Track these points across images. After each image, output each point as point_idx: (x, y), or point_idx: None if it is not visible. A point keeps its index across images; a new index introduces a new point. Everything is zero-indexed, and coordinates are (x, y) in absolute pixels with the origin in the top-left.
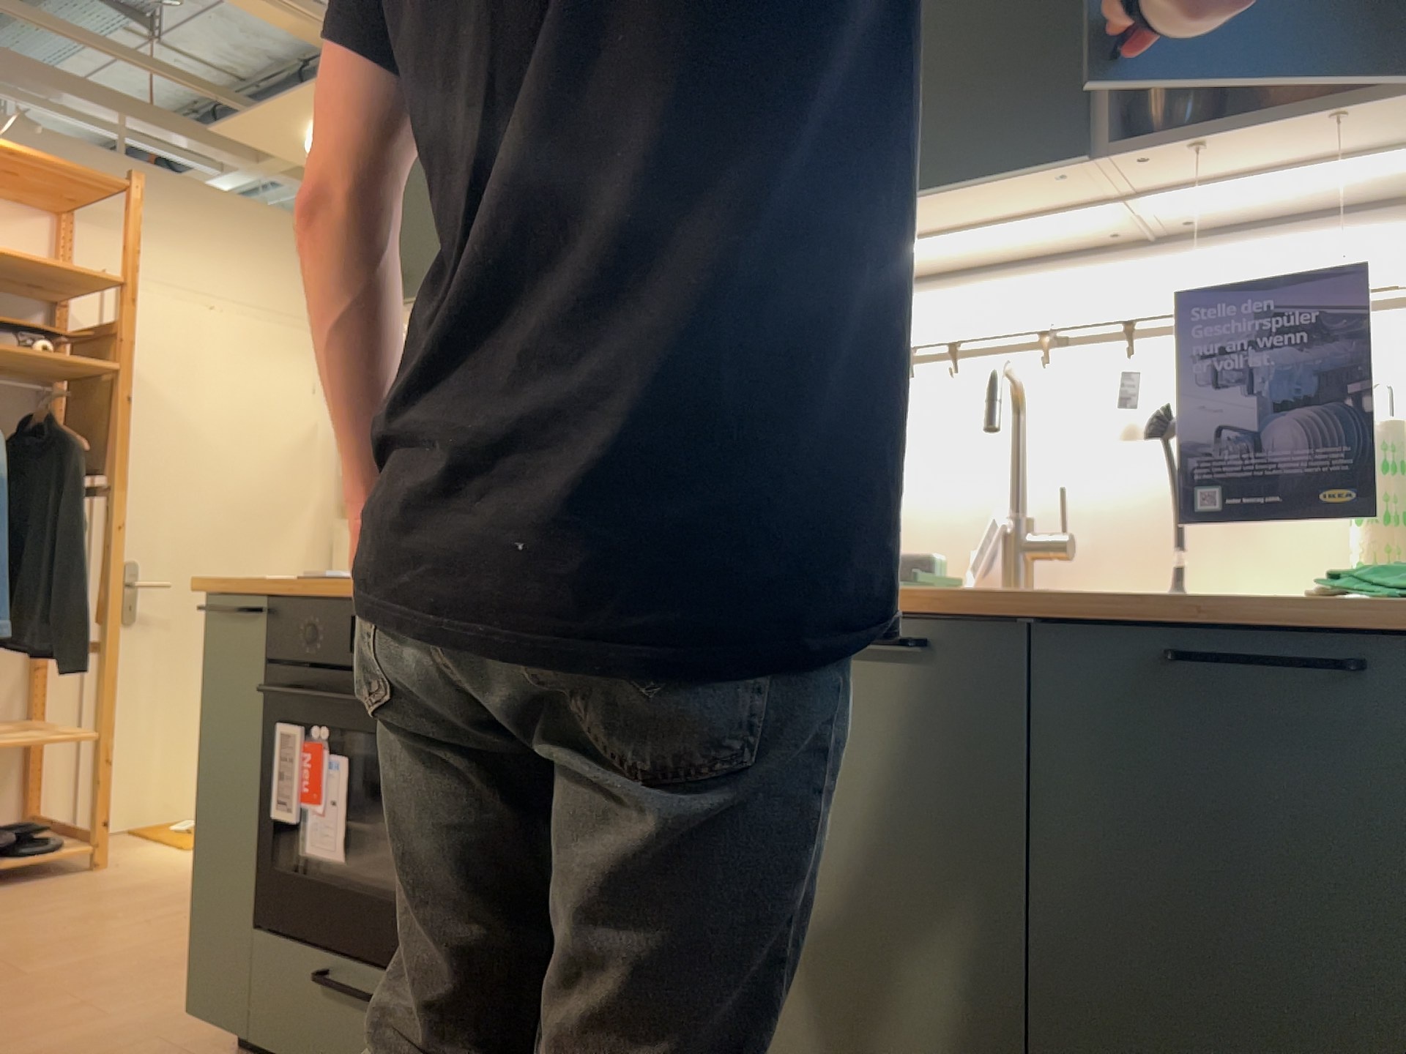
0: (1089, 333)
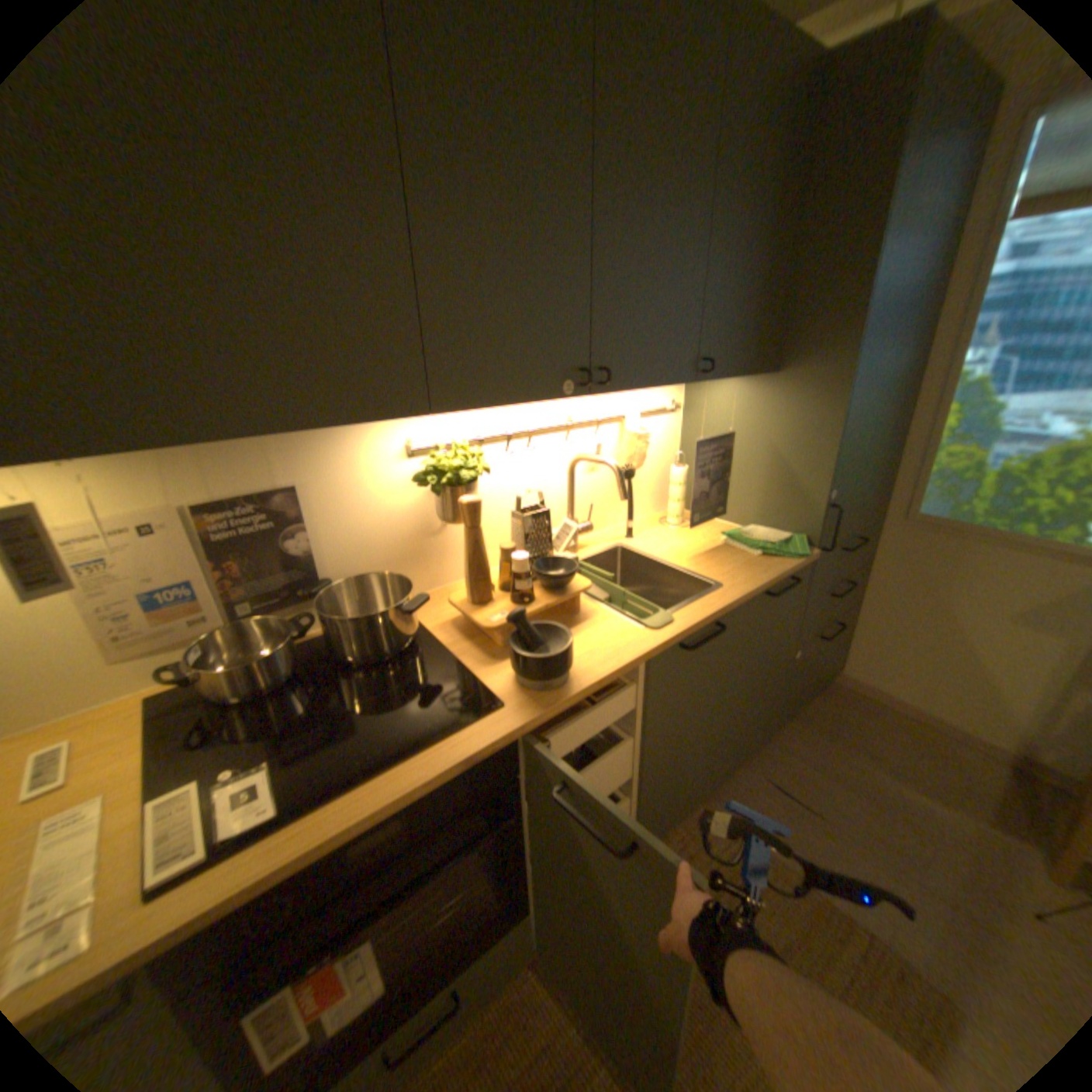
0: (579, 424)
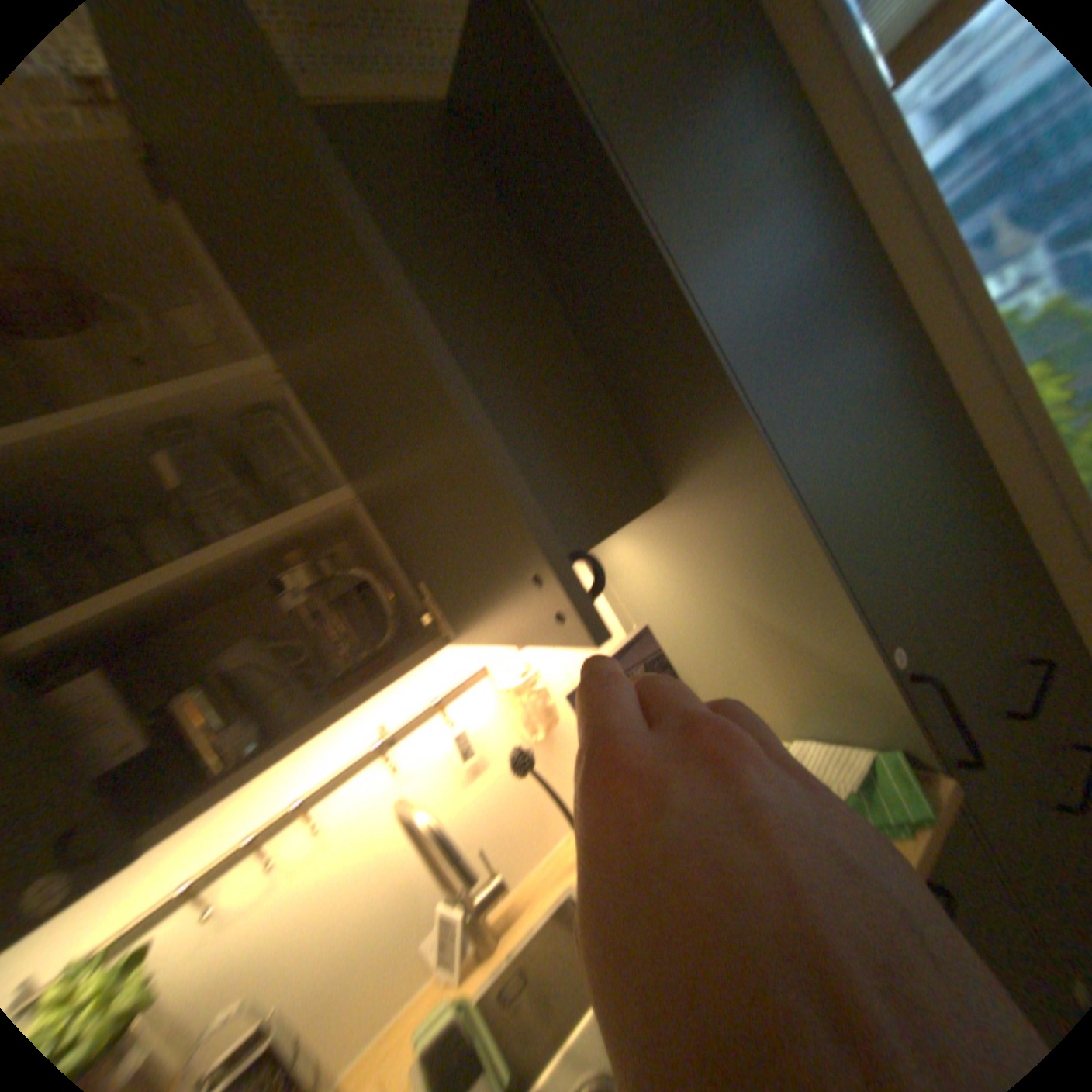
0: (412, 719)
